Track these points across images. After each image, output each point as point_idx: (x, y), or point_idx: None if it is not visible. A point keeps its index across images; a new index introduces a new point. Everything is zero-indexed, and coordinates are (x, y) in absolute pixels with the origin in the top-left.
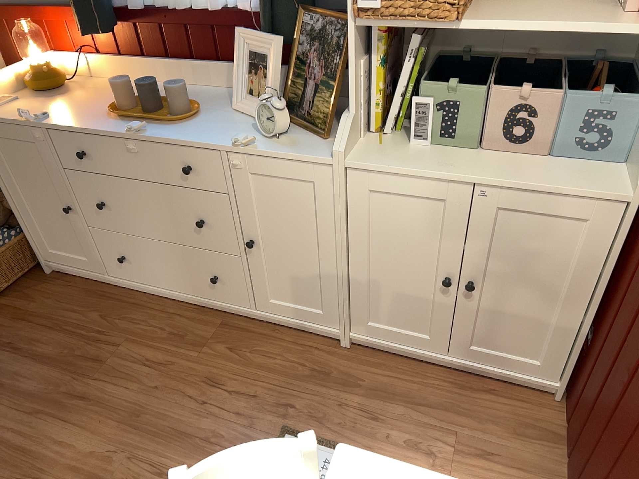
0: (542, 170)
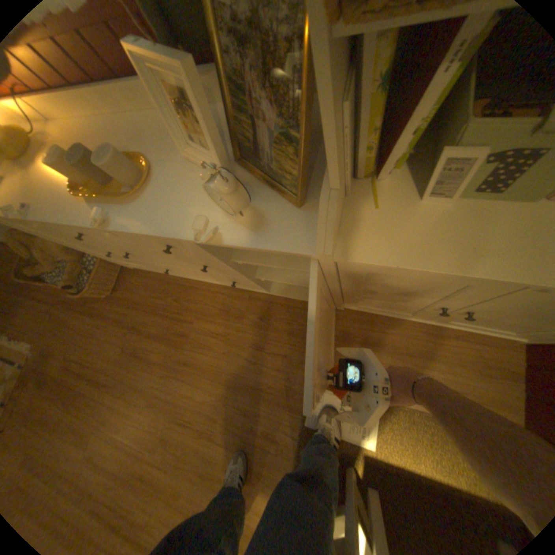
0: None
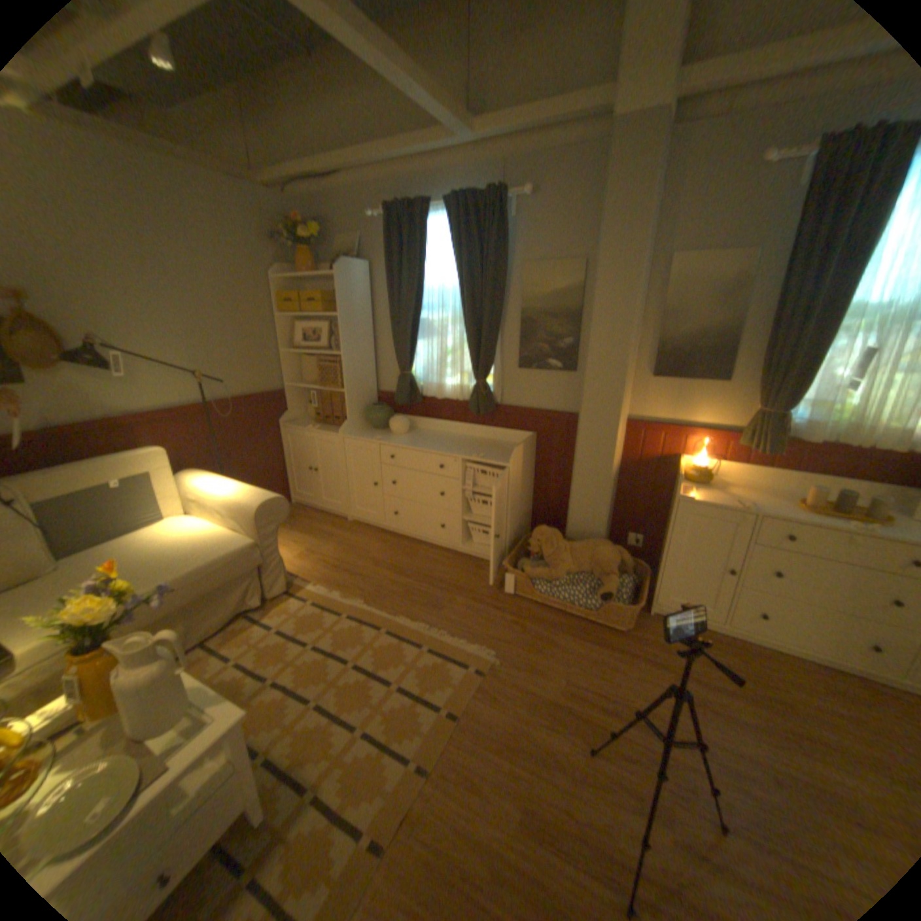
0: None
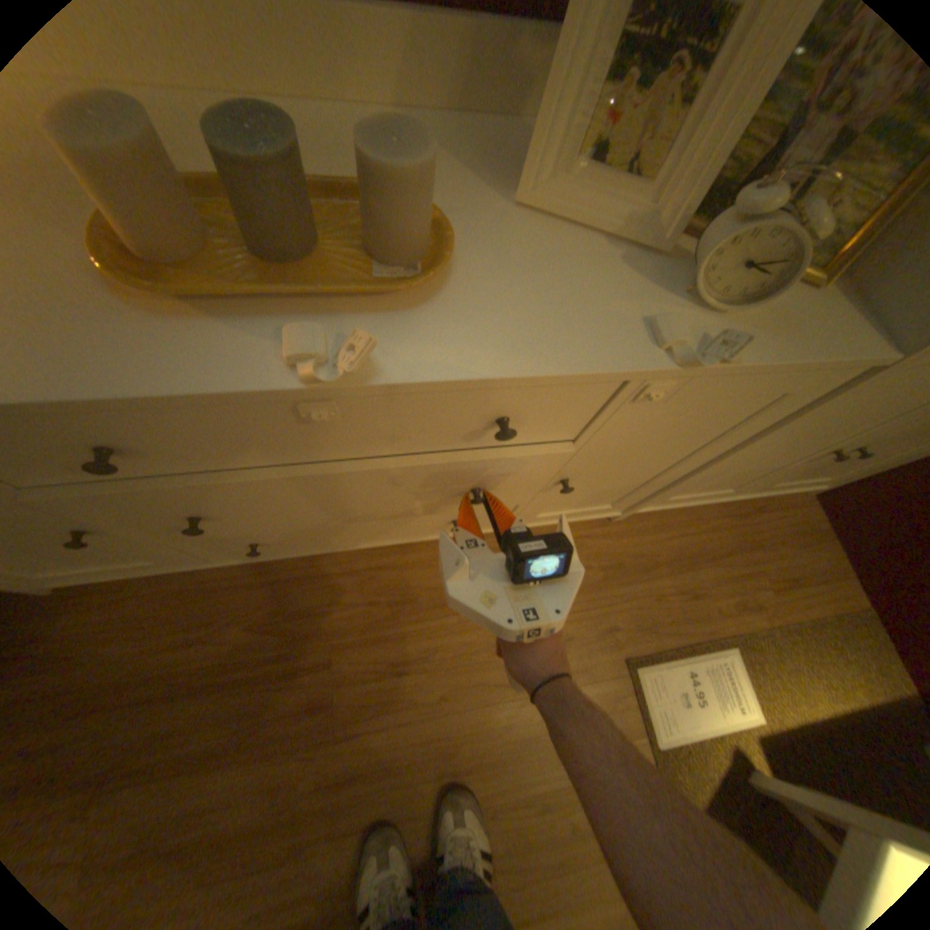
0: None
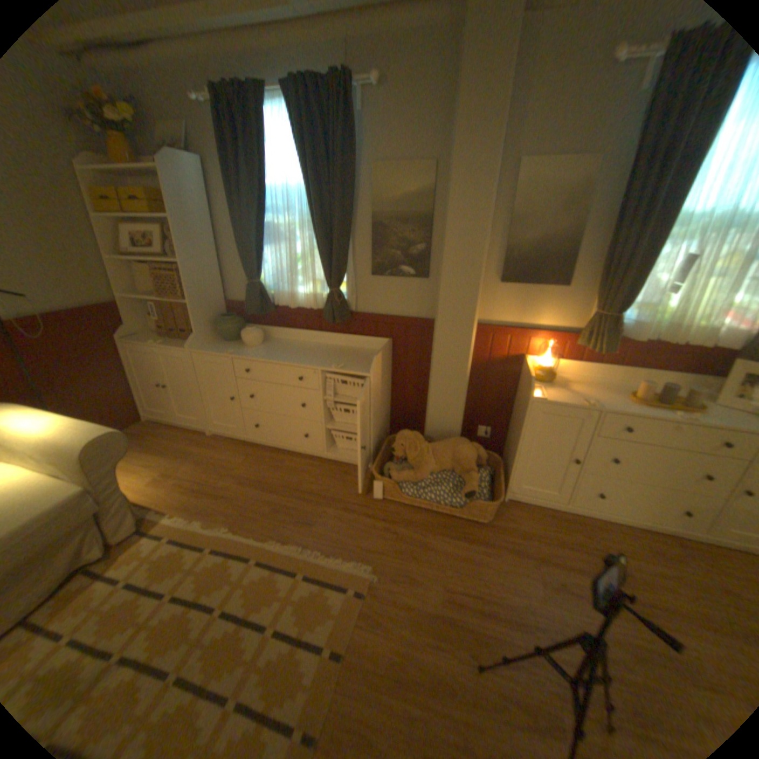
0: None
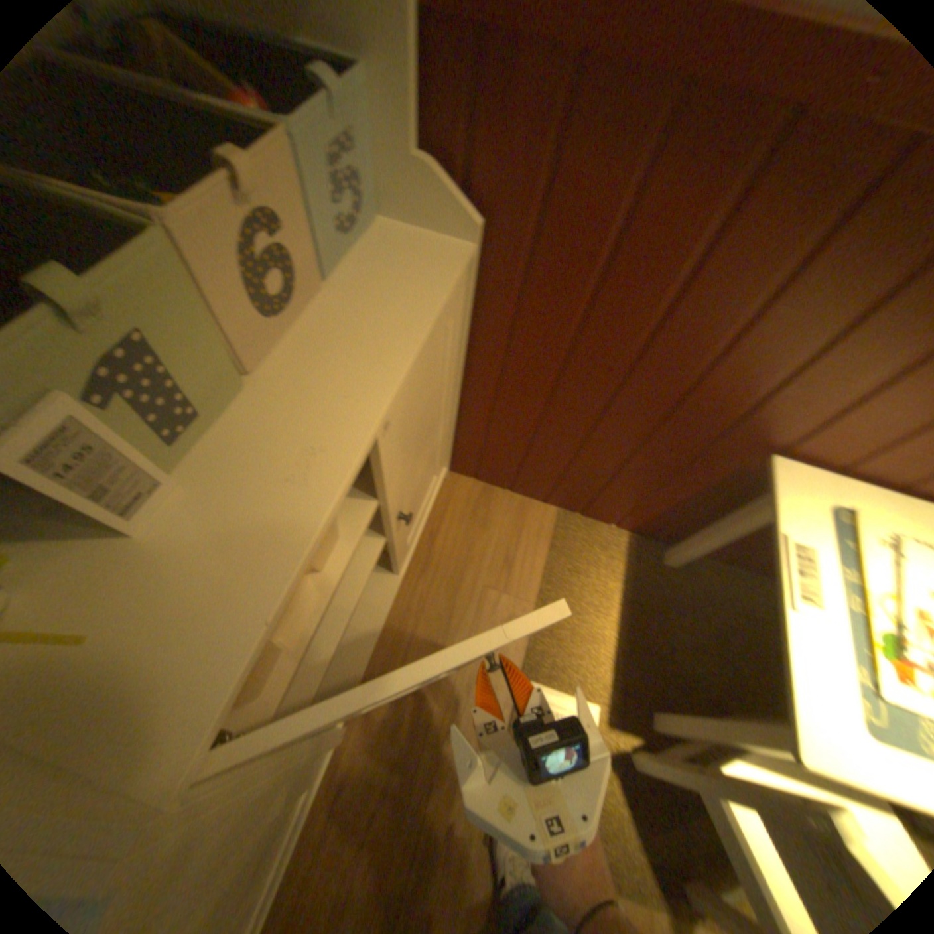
0: (370, 304)
